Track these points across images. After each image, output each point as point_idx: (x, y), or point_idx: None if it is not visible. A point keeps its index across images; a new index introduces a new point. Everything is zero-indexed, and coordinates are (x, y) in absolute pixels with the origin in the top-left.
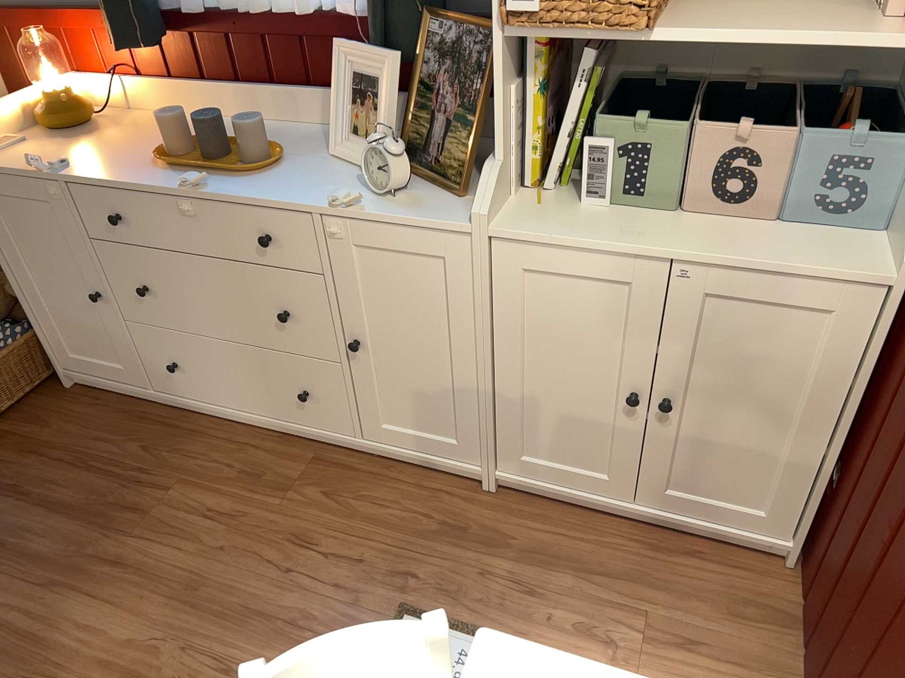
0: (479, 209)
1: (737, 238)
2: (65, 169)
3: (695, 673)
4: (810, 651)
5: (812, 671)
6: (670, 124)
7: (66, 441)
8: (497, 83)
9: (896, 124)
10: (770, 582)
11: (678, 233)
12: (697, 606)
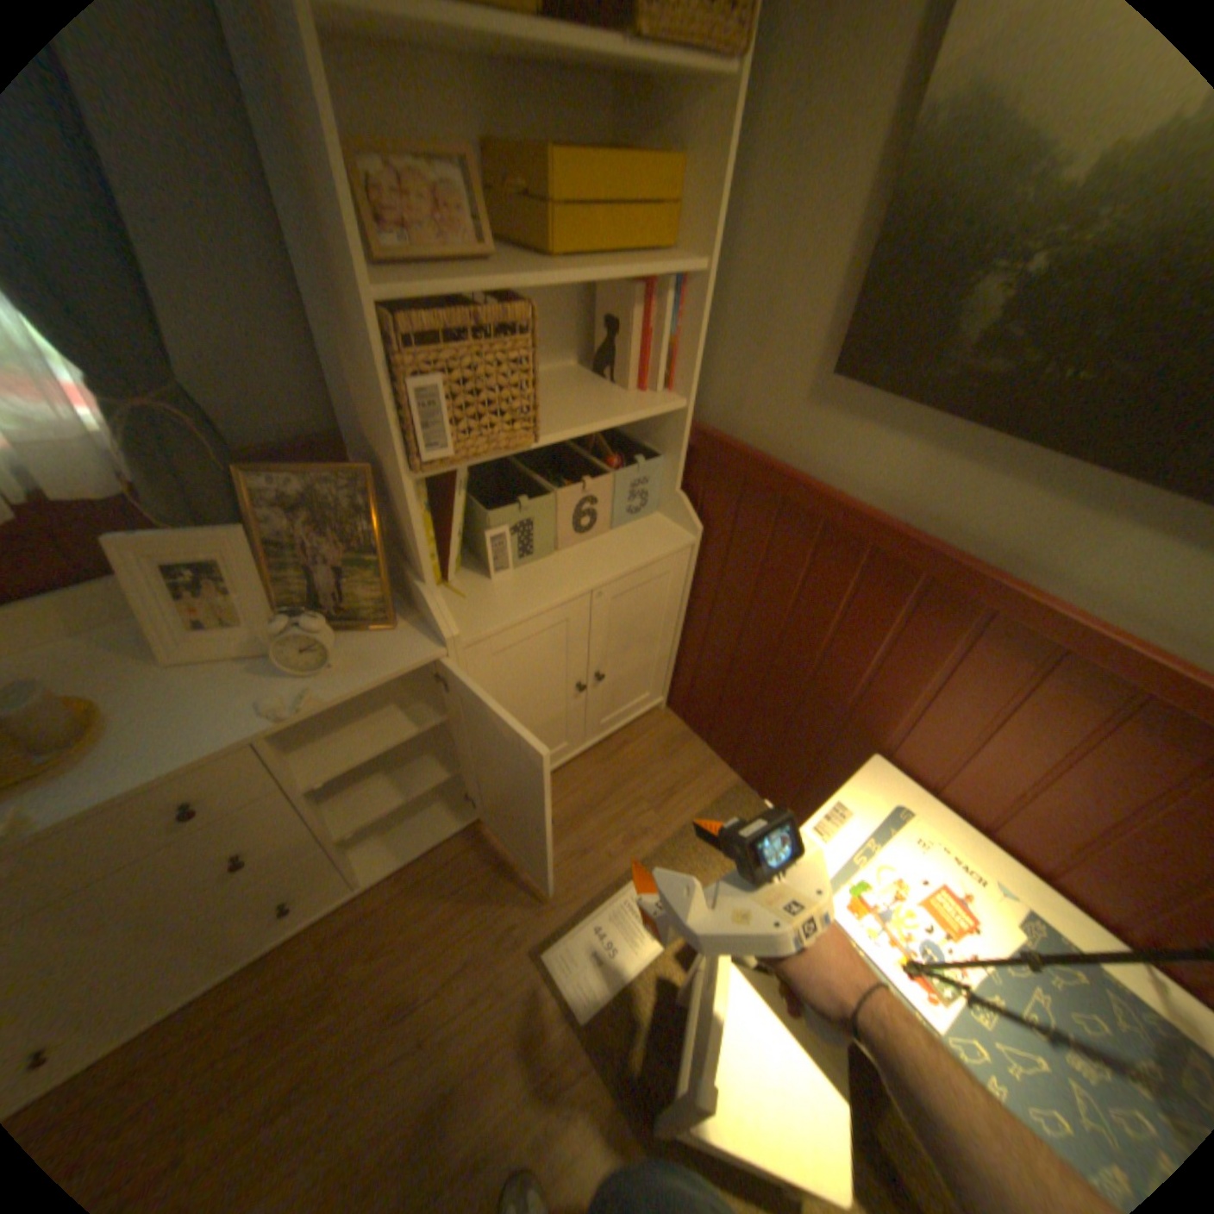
0: (445, 632)
1: (608, 553)
2: None
3: (691, 805)
4: (724, 744)
5: (734, 753)
6: (539, 495)
7: None
8: (411, 519)
9: (637, 446)
10: (667, 727)
11: (576, 568)
12: (657, 771)
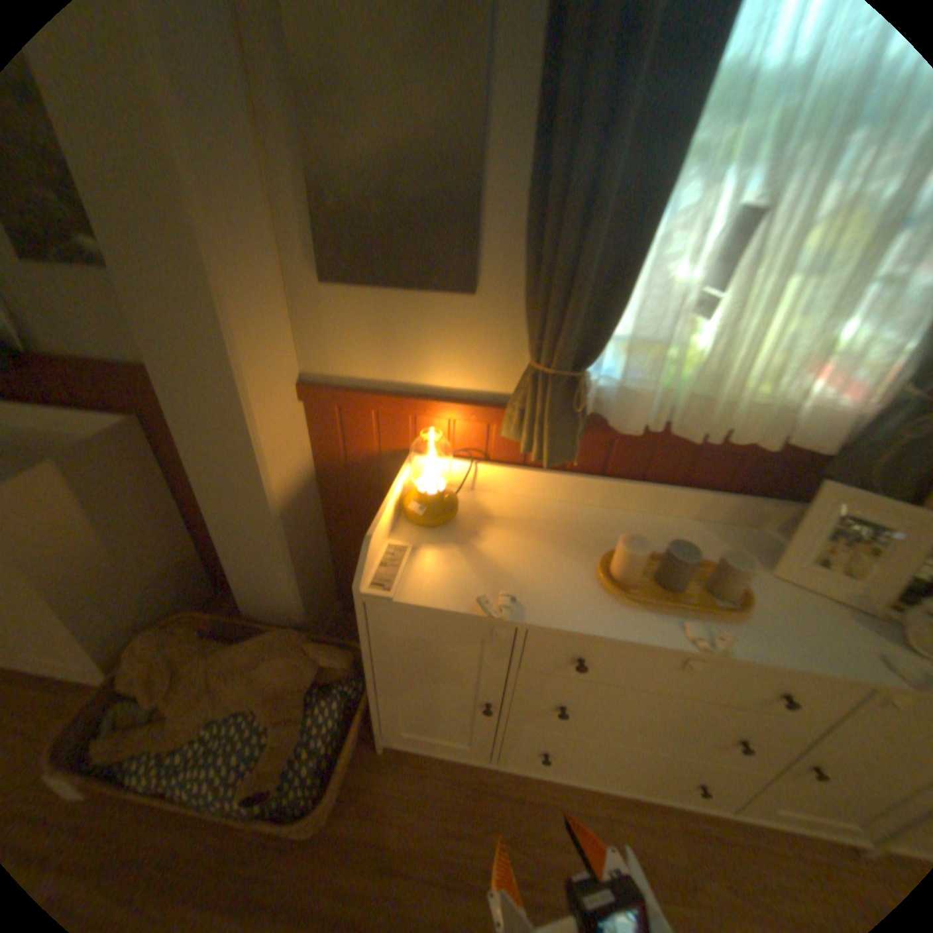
0: None
1: None
2: (515, 608)
3: None
4: None
5: None
6: None
7: (413, 851)
8: None
9: None
10: None
11: None
12: None
